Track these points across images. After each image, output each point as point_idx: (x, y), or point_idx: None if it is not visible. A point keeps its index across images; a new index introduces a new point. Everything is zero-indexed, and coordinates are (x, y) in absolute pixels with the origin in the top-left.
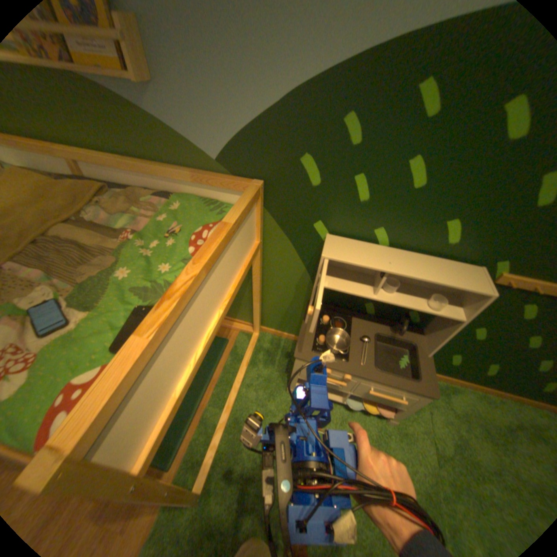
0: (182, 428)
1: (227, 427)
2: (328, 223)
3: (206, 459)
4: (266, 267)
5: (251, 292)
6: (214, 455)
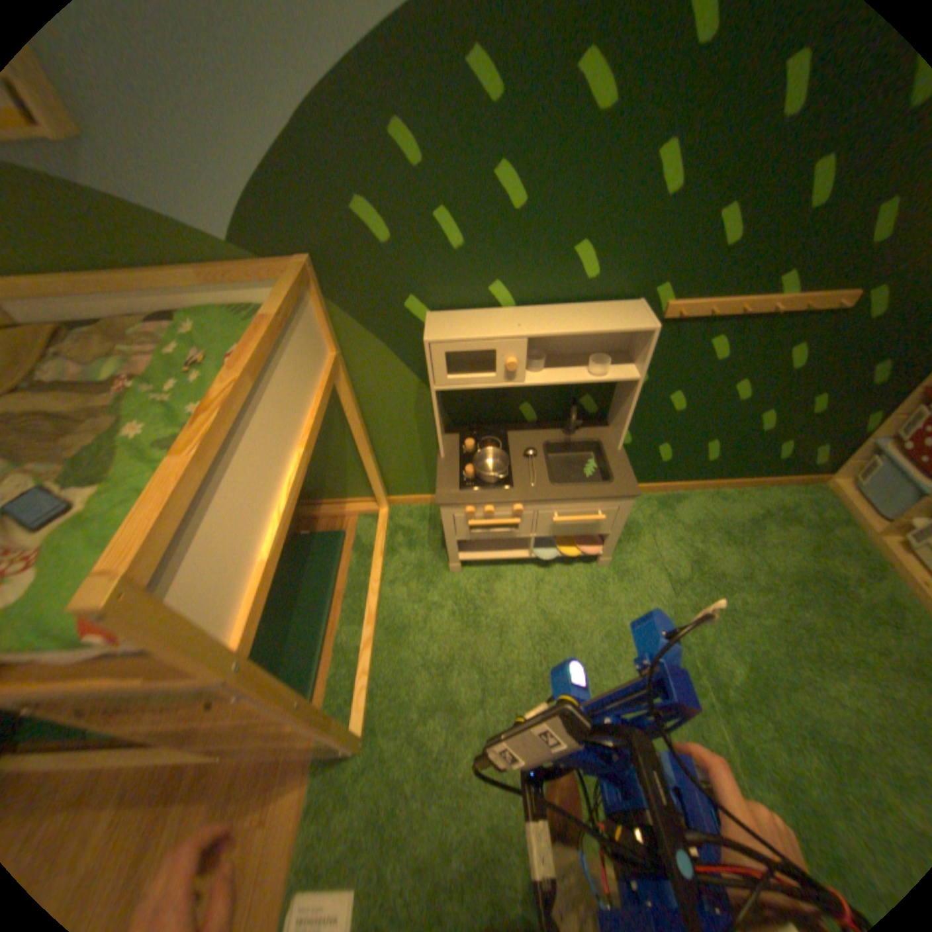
0: (309, 666)
1: (376, 643)
2: (423, 296)
3: (356, 691)
4: (361, 394)
5: (354, 443)
6: (367, 682)
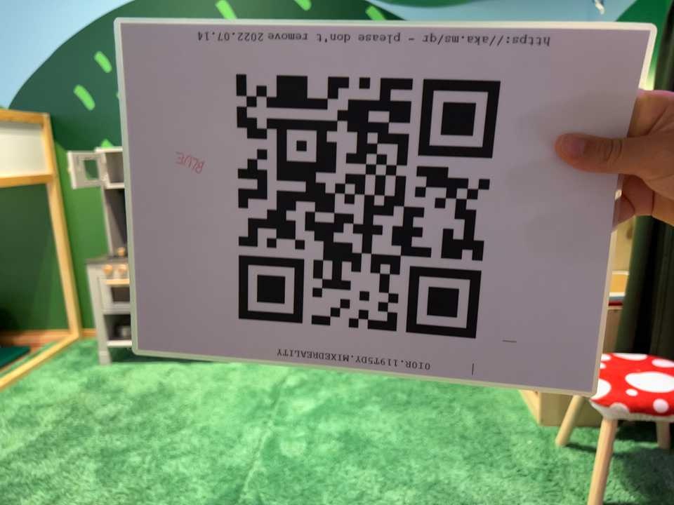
0: None
1: None
2: (110, 140)
3: None
4: (68, 214)
5: (58, 263)
6: None
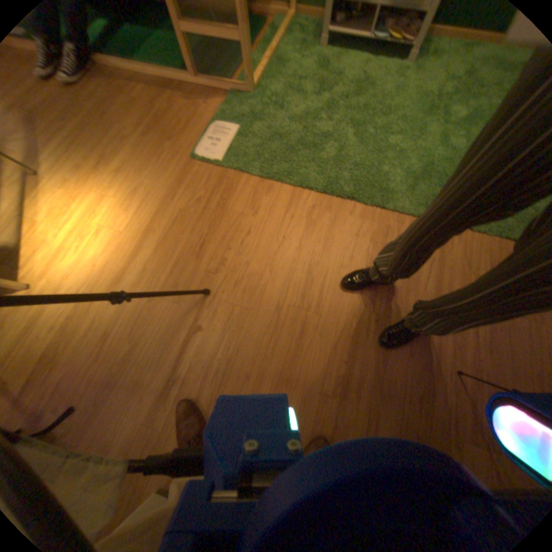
0: (234, 62)
1: (270, 62)
2: None
3: (256, 72)
4: None
5: None
6: (262, 71)
